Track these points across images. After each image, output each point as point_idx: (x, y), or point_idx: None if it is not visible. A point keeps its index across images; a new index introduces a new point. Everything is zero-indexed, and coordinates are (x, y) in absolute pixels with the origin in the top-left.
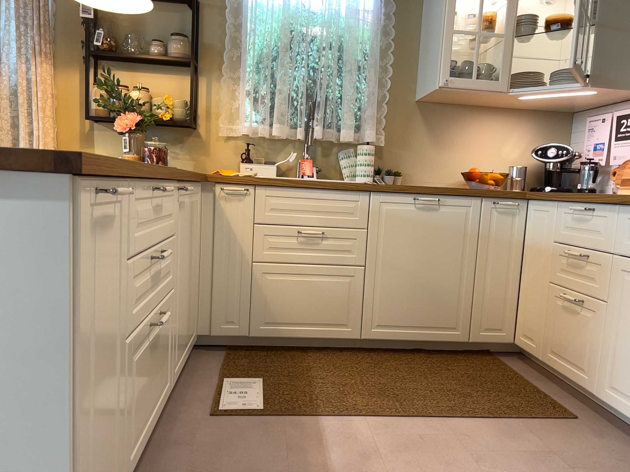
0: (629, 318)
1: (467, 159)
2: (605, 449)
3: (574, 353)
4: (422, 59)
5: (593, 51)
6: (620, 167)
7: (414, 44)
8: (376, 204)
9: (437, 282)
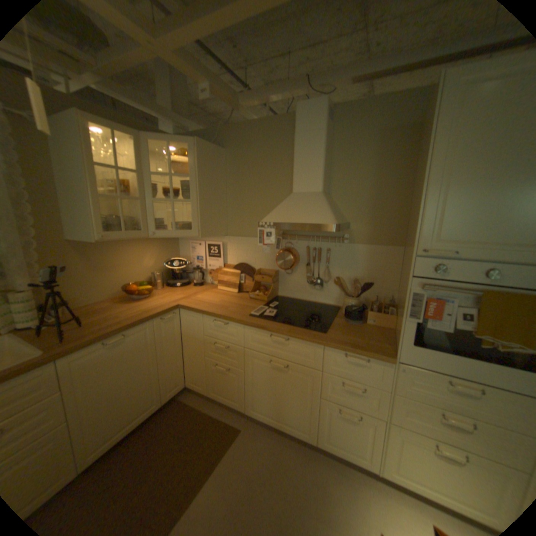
0: (257, 379)
1: (120, 275)
2: (261, 447)
3: (227, 394)
4: (63, 207)
5: (198, 217)
6: (212, 269)
7: (50, 192)
8: (64, 368)
9: (133, 389)
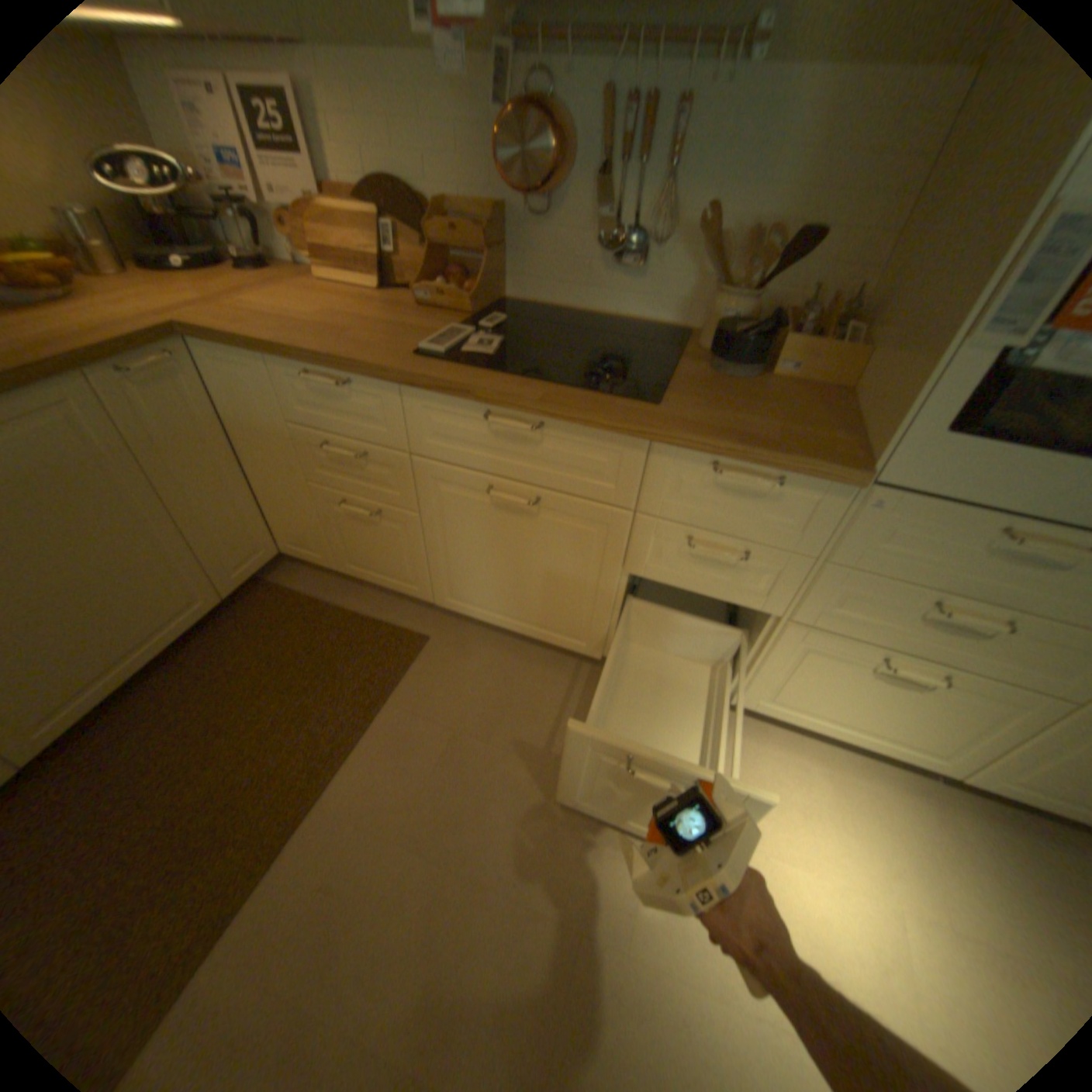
0: (458, 530)
1: None
2: (479, 665)
3: (387, 564)
4: None
5: None
6: (283, 206)
7: None
8: None
9: (107, 574)
